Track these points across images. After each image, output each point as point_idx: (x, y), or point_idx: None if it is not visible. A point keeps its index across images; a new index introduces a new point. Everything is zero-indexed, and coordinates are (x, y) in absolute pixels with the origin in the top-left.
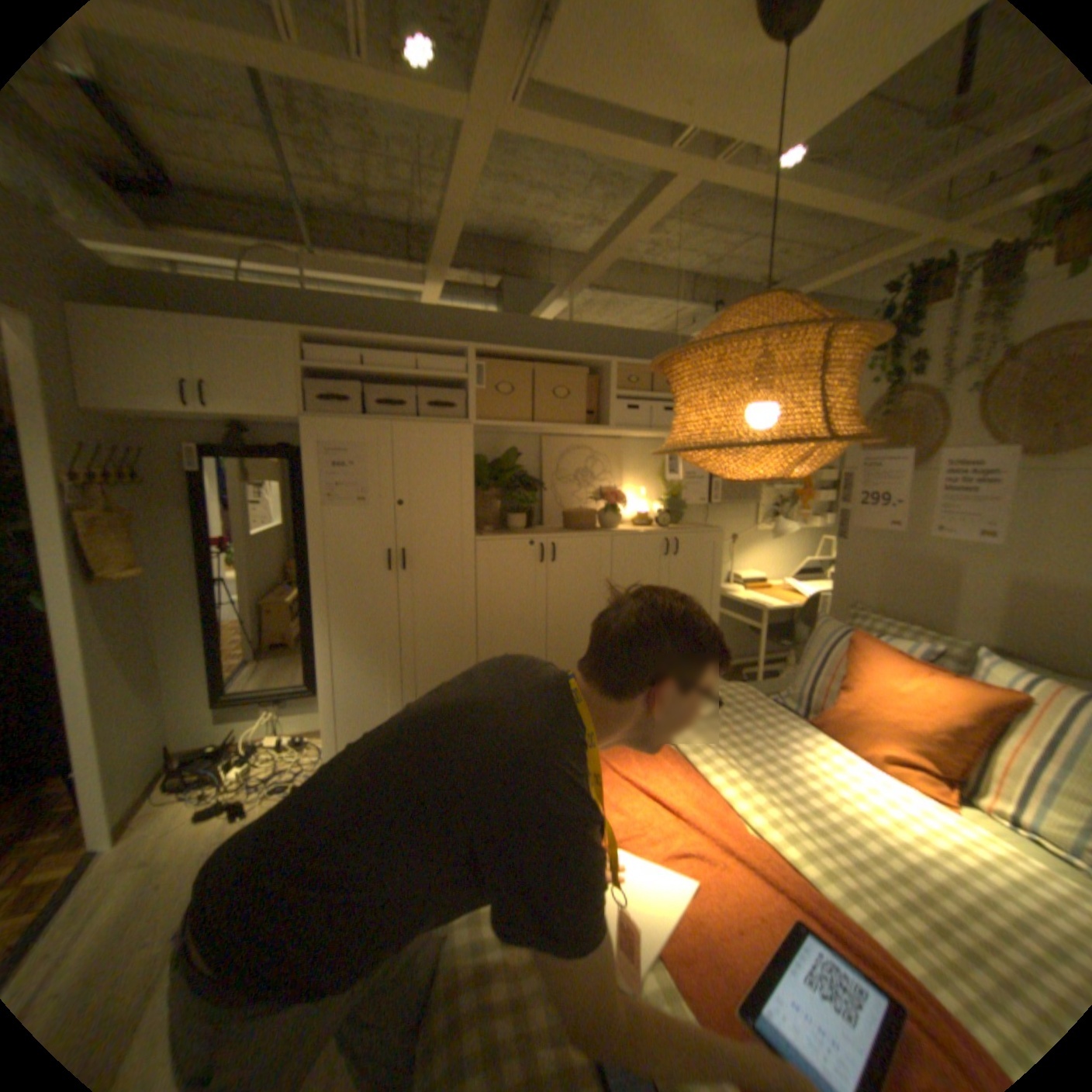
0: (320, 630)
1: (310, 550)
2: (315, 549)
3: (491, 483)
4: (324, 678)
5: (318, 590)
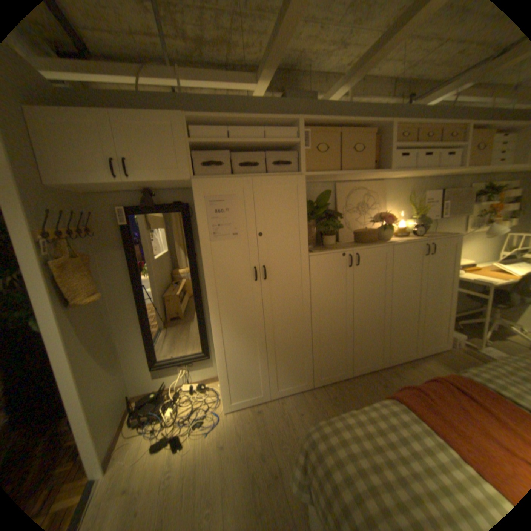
0: (215, 323)
1: (204, 271)
2: (208, 271)
3: (307, 216)
4: (219, 354)
5: (211, 298)
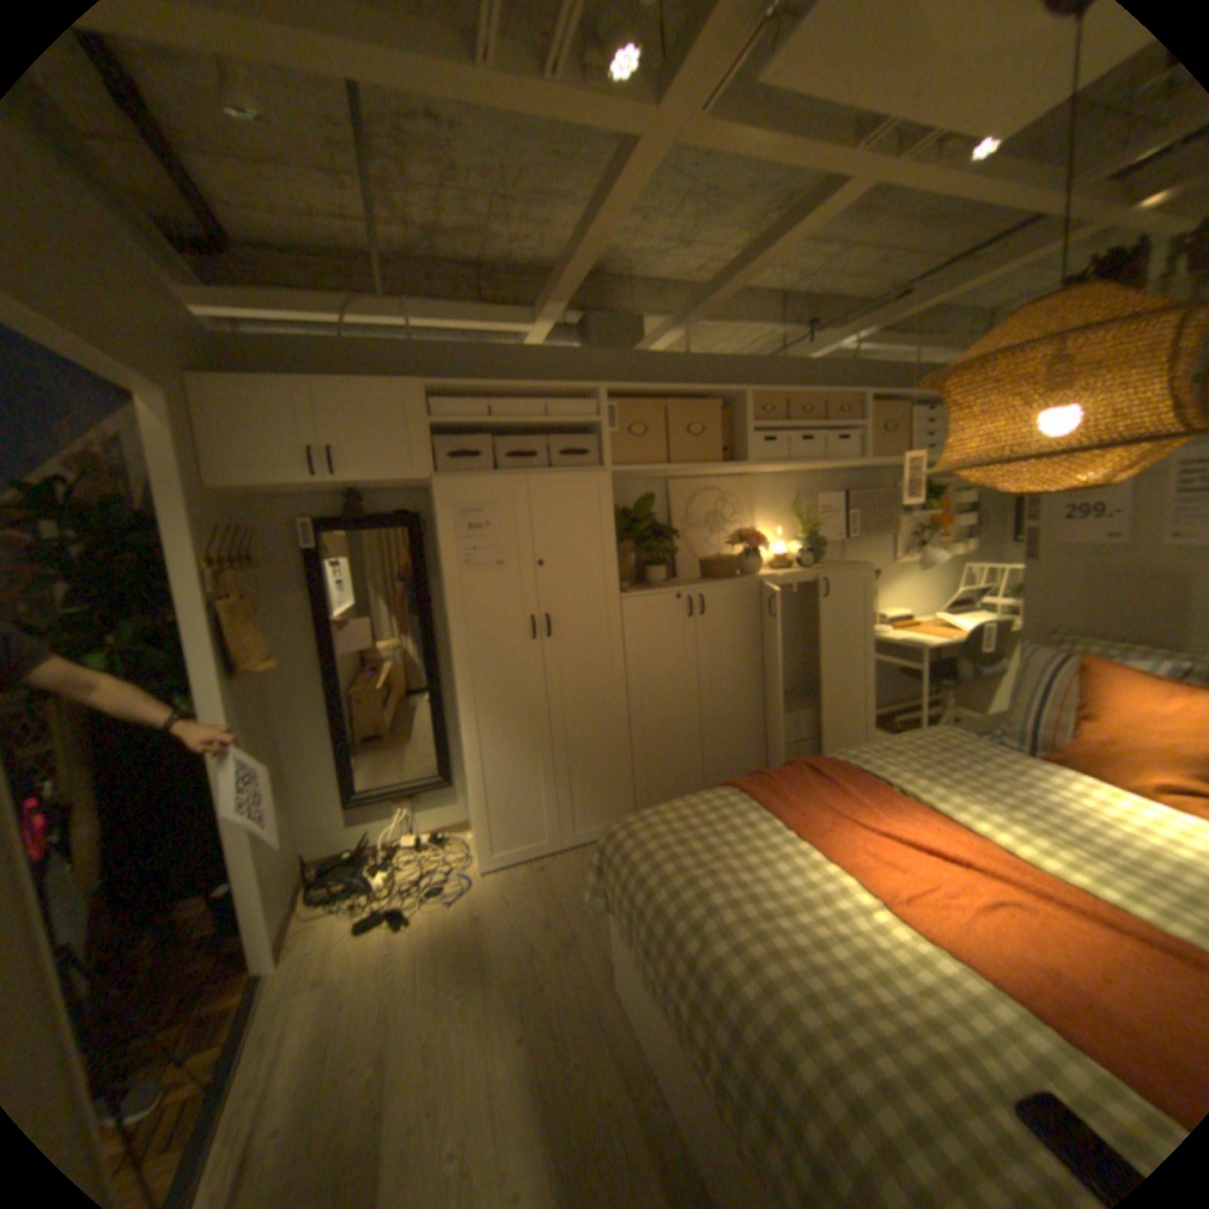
0: (465, 711)
1: (449, 623)
2: (454, 623)
3: (620, 535)
4: (471, 764)
5: (460, 667)
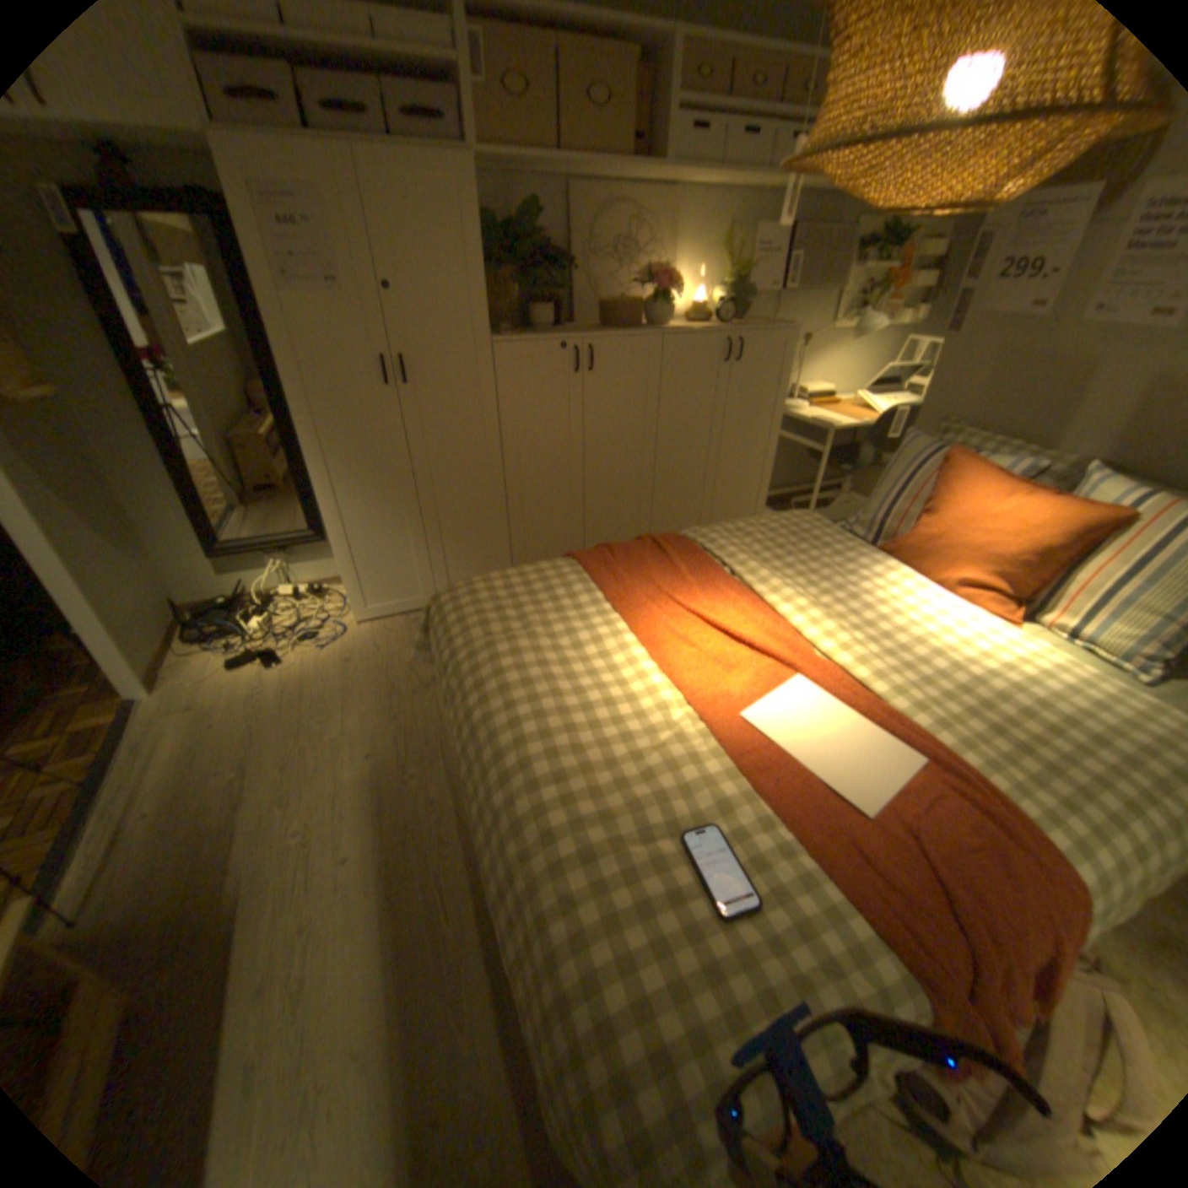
0: (314, 463)
1: (276, 356)
2: (283, 355)
3: (504, 256)
4: (331, 520)
5: (299, 412)
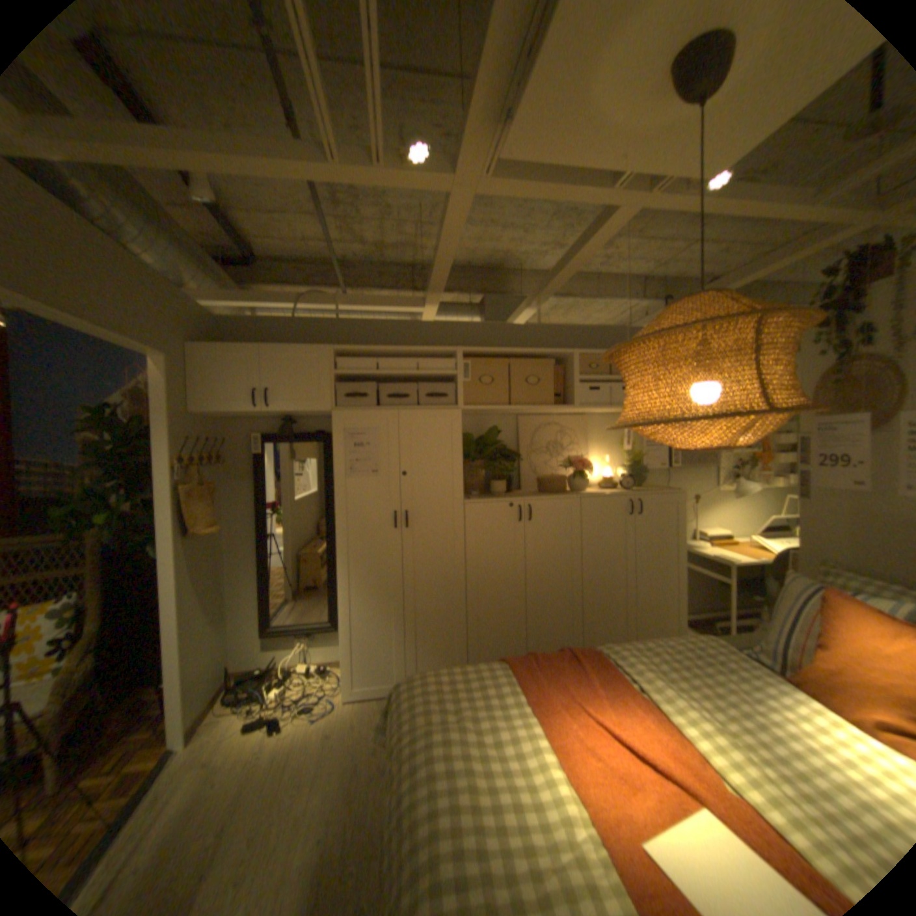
0: (340, 576)
1: (335, 511)
2: (338, 511)
3: (475, 455)
4: (342, 616)
5: (339, 543)
